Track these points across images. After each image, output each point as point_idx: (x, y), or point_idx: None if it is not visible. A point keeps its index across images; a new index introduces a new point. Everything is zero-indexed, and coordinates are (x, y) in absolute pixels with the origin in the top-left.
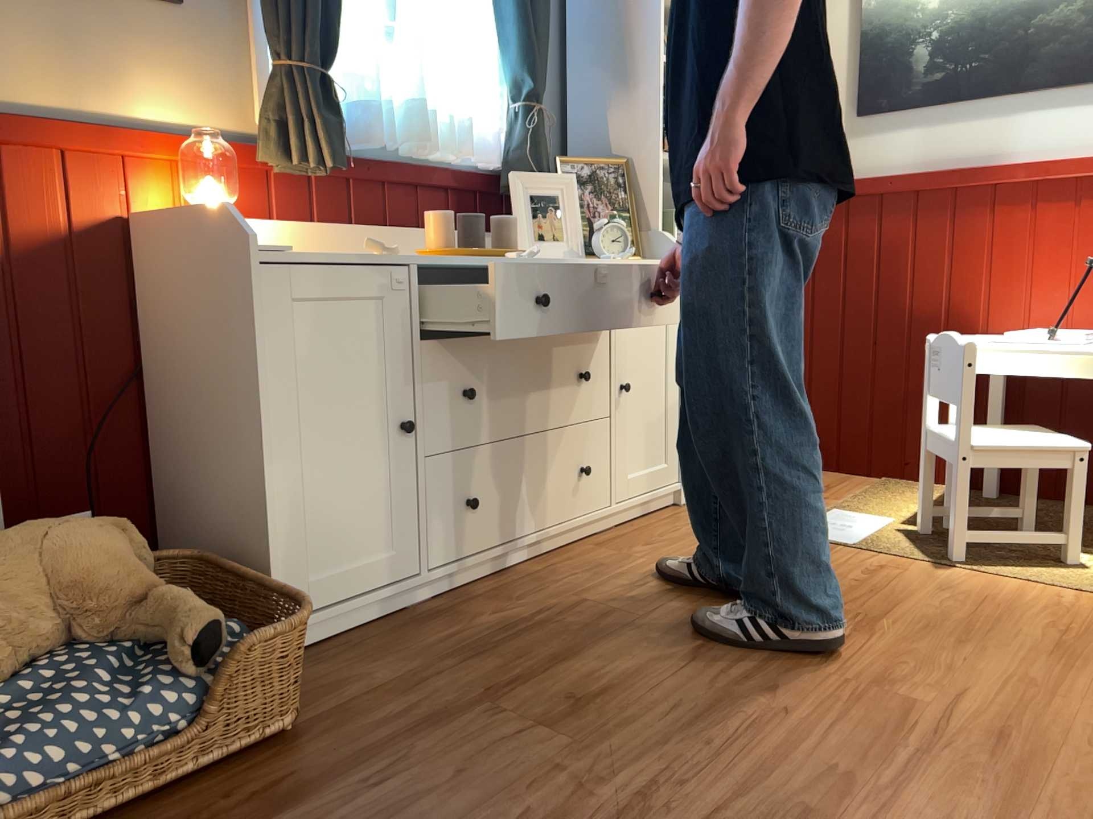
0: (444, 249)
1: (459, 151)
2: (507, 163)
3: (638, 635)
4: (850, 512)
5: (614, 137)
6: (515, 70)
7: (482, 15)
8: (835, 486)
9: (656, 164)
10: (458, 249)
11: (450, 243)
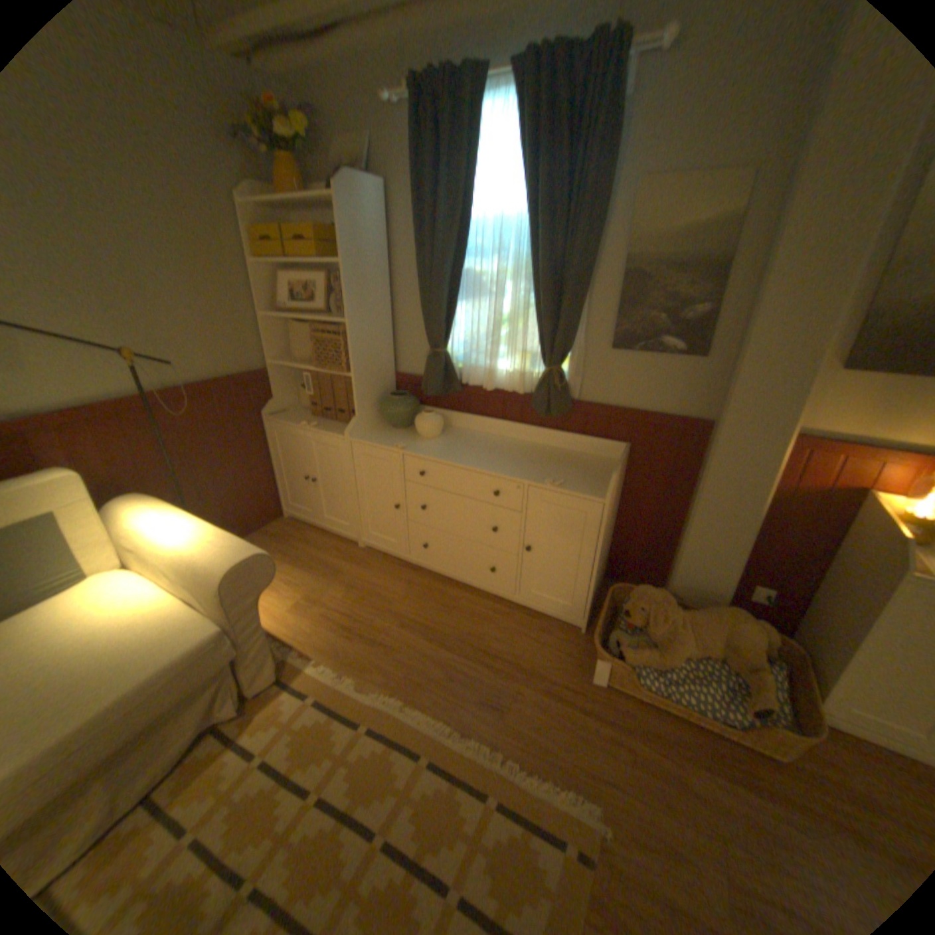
0: None
1: None
2: None
3: None
4: None
5: None
6: None
7: None
8: None
9: None
10: None
11: None
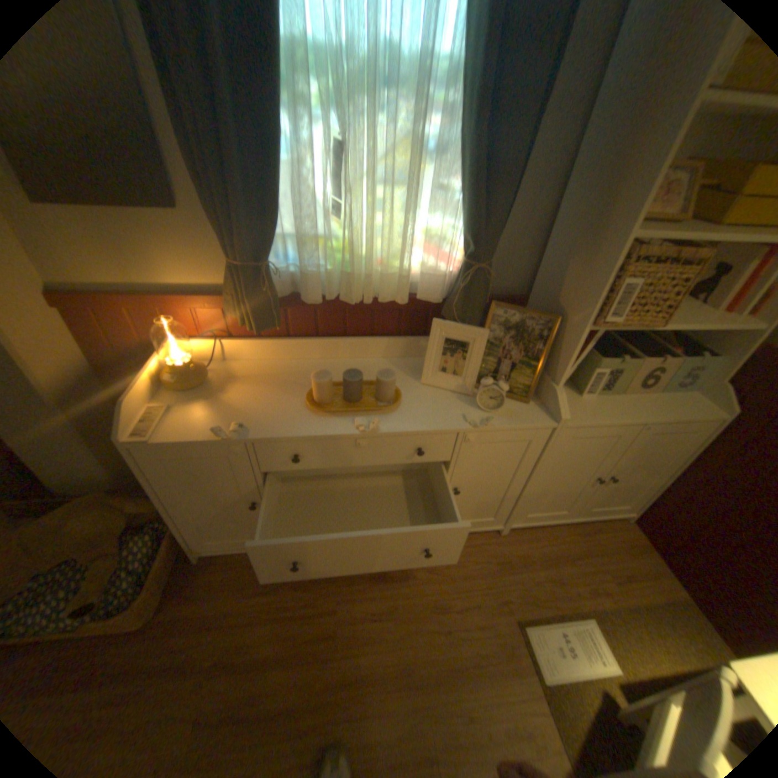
0: (316, 404)
1: (395, 299)
2: (449, 300)
3: (315, 677)
4: (601, 636)
5: (566, 288)
6: (466, 230)
7: (452, 170)
8: (638, 584)
9: (579, 336)
10: (320, 411)
11: (326, 398)
